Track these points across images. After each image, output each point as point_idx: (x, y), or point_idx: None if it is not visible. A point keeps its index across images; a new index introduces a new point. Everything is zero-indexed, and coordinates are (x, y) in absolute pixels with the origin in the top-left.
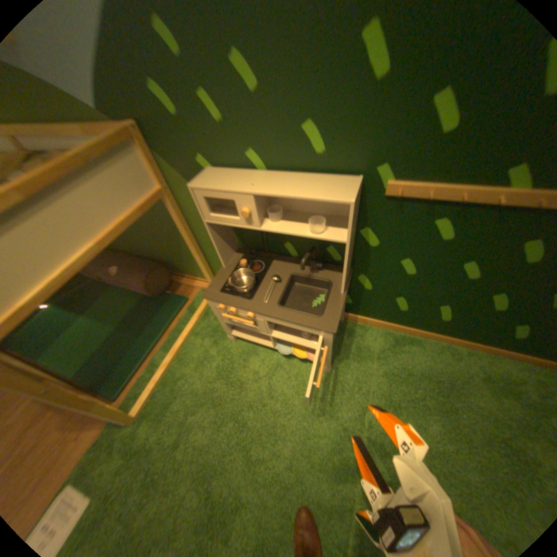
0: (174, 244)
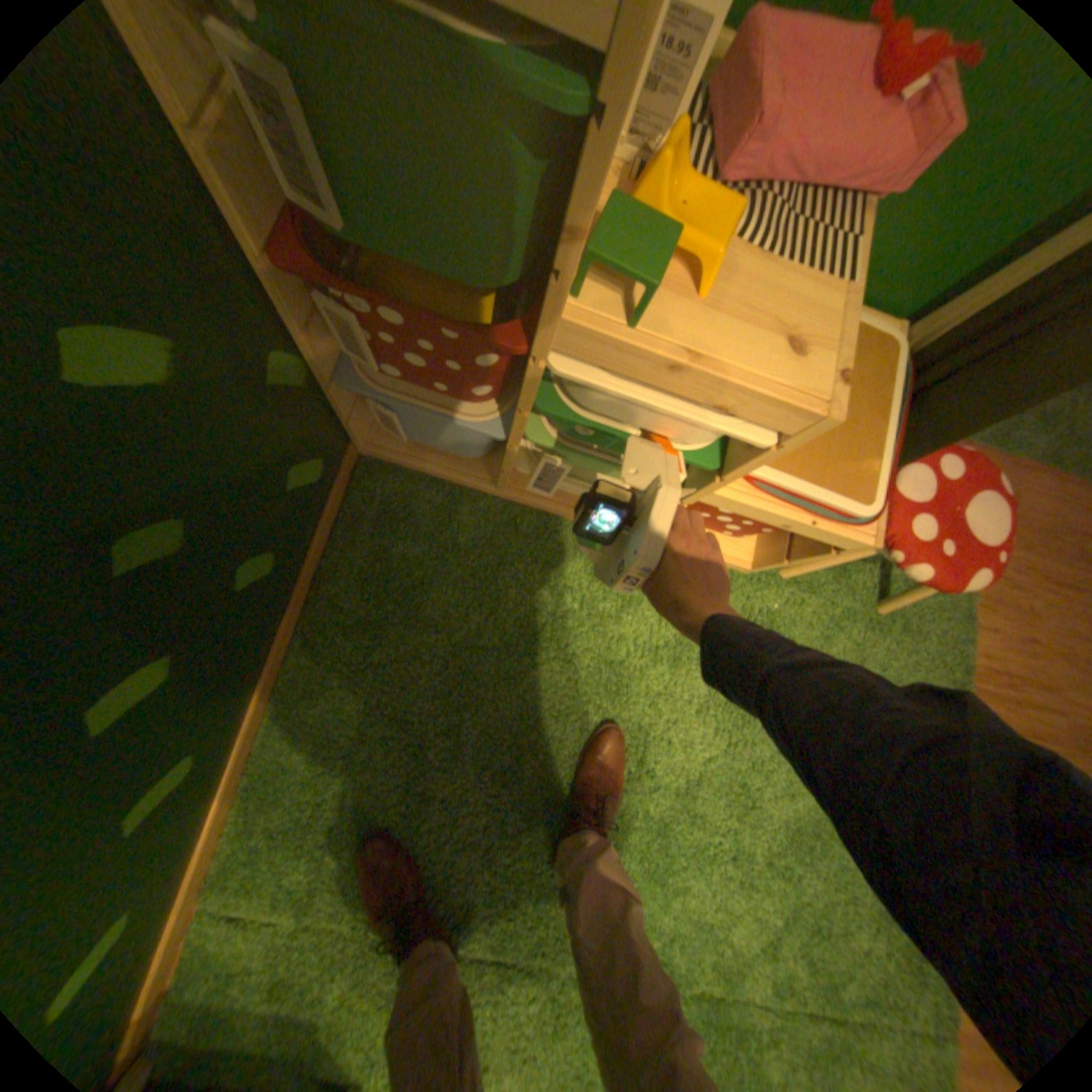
0: None
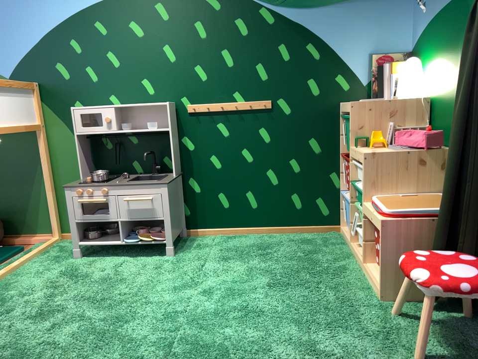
0: (25, 189)
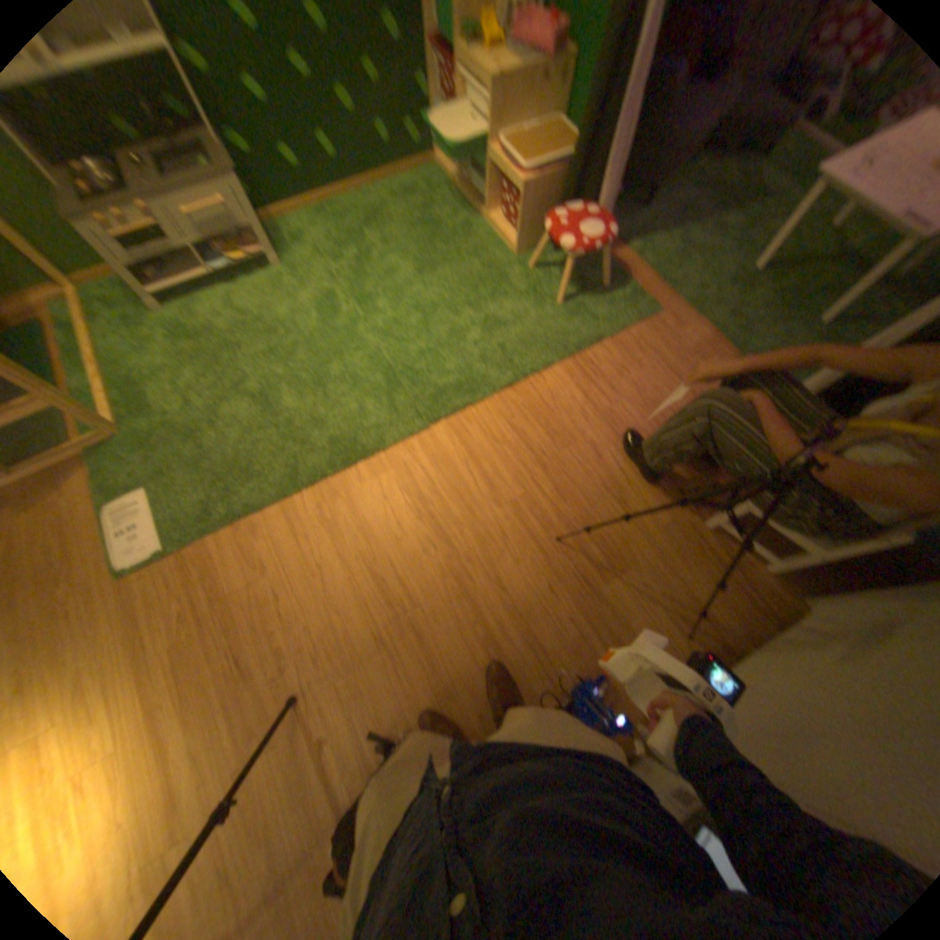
0: None
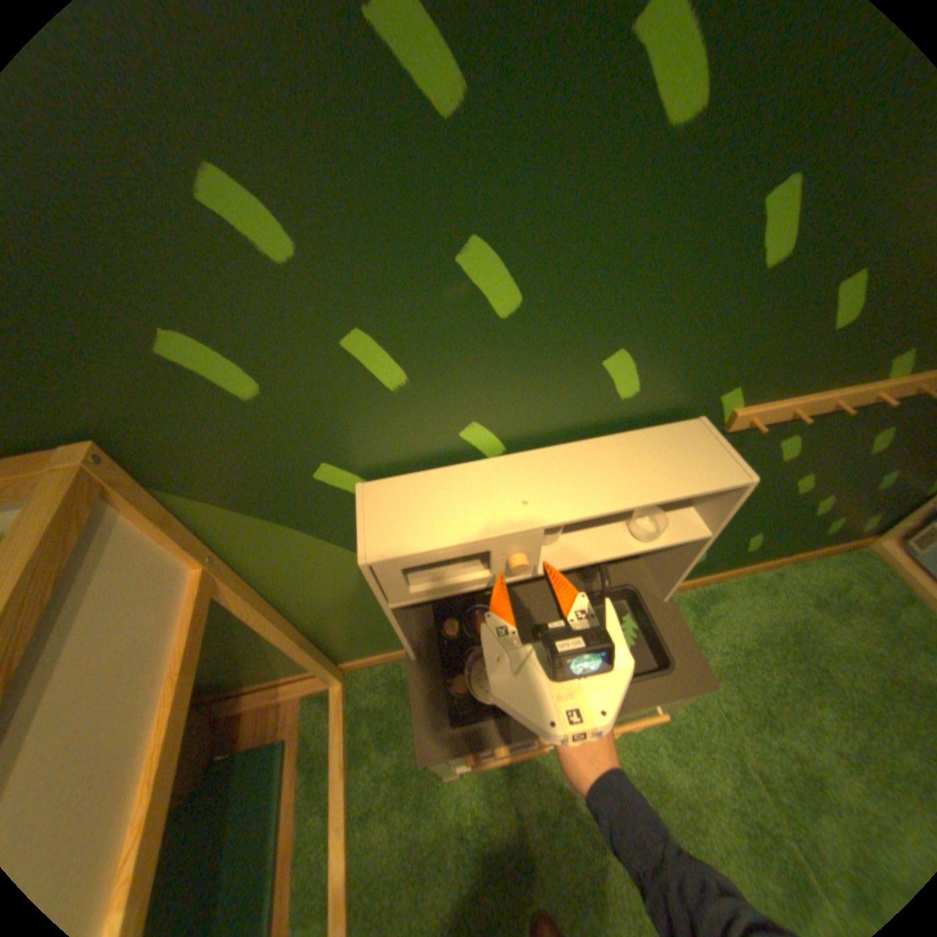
0: (214, 649)
